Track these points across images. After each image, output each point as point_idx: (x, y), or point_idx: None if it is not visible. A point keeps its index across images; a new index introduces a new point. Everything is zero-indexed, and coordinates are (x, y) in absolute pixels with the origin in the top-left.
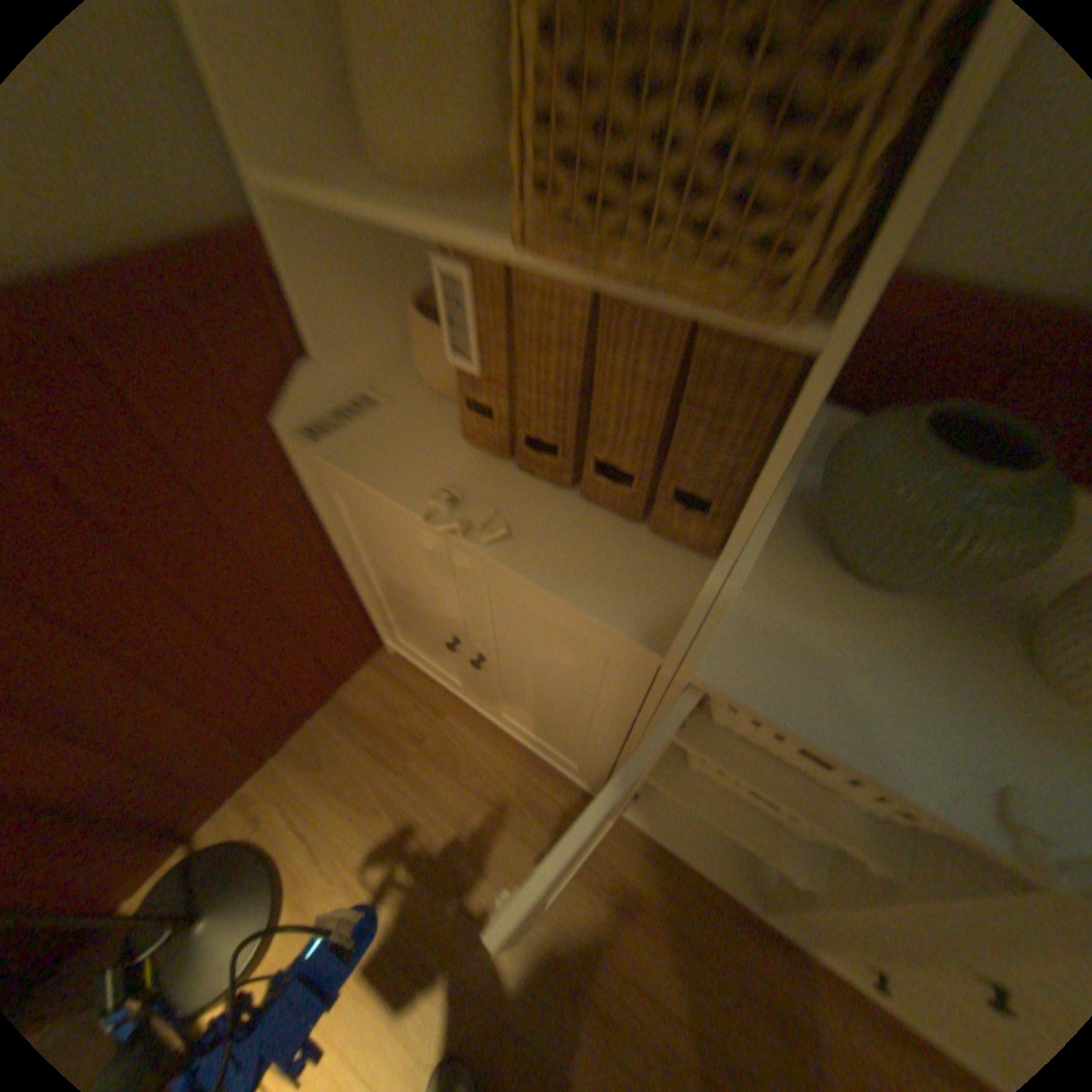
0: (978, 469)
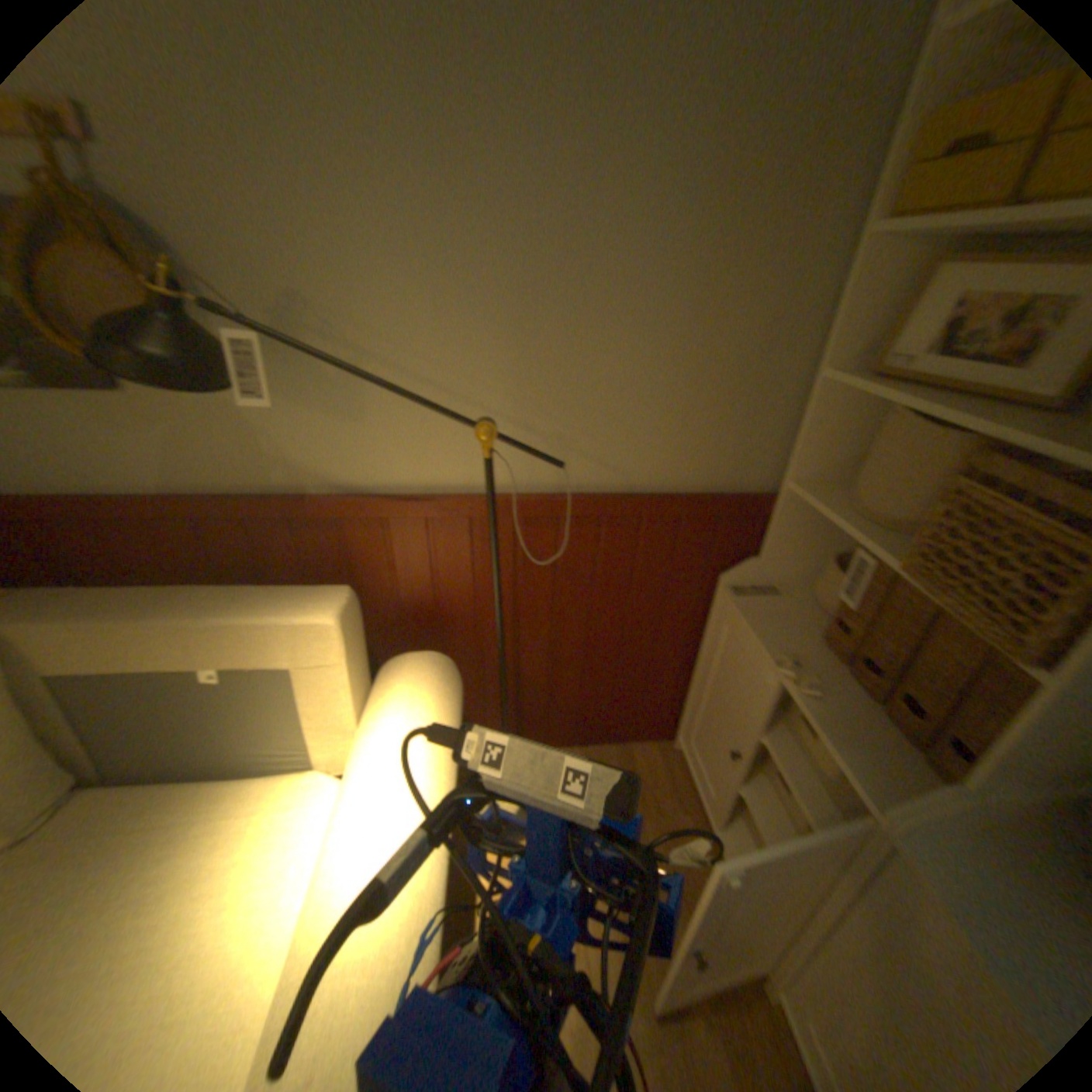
0: None
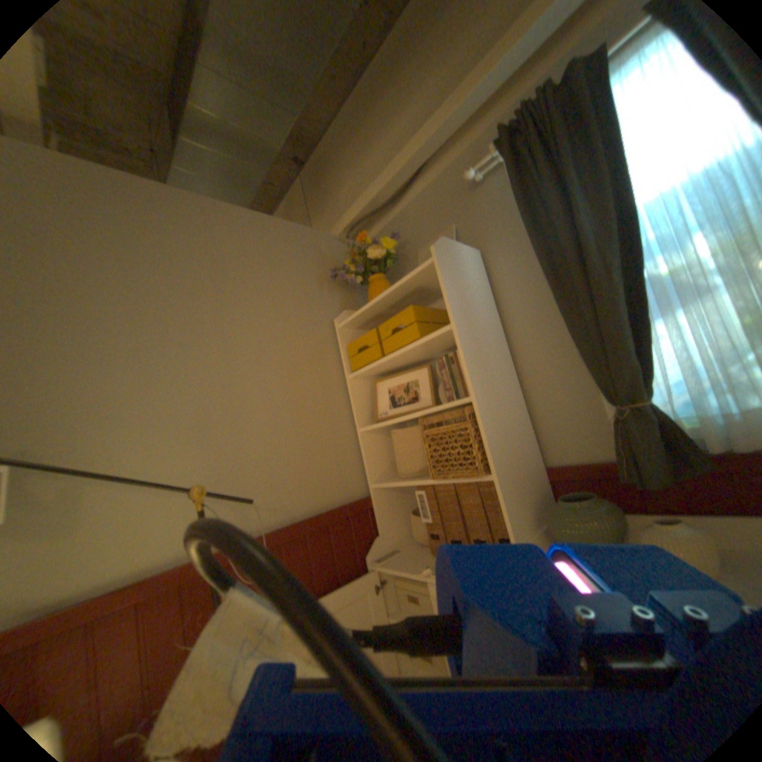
0: (572, 504)
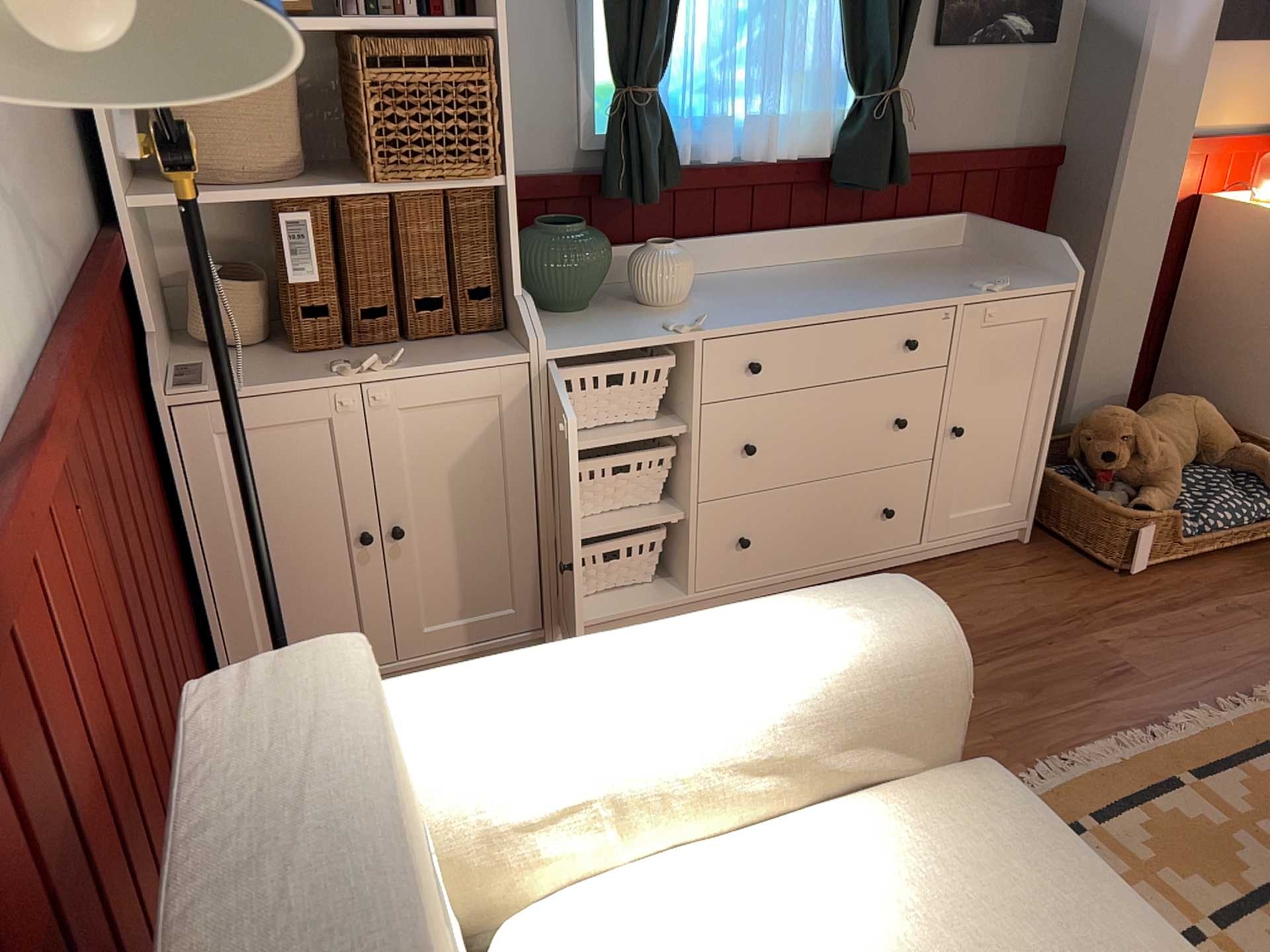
0: (566, 231)
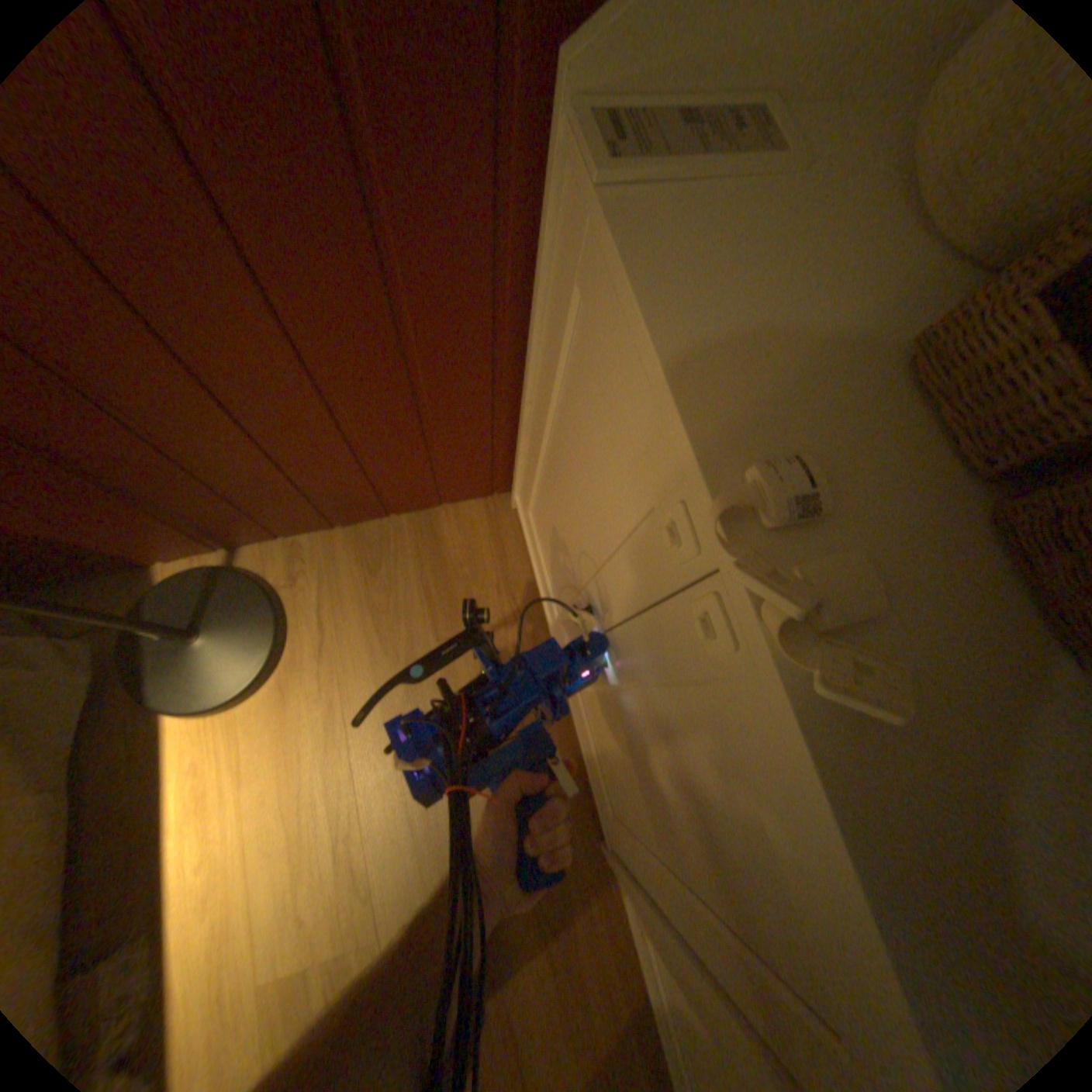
0: None
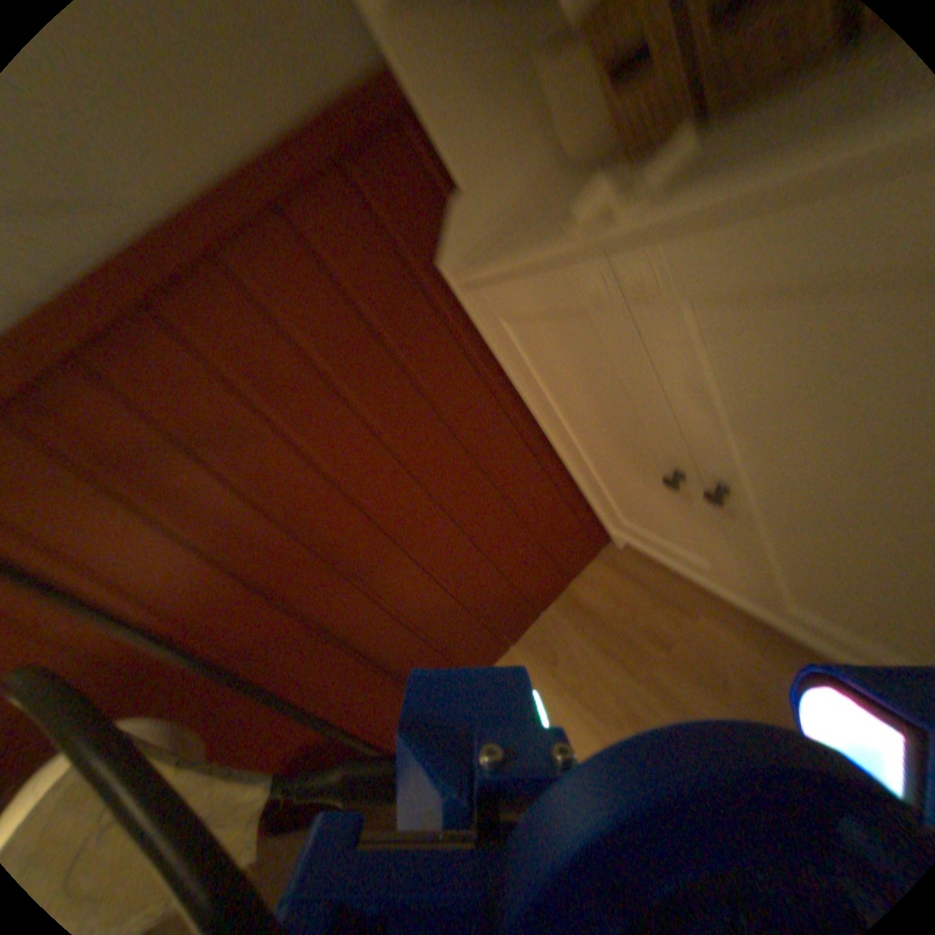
0: None
